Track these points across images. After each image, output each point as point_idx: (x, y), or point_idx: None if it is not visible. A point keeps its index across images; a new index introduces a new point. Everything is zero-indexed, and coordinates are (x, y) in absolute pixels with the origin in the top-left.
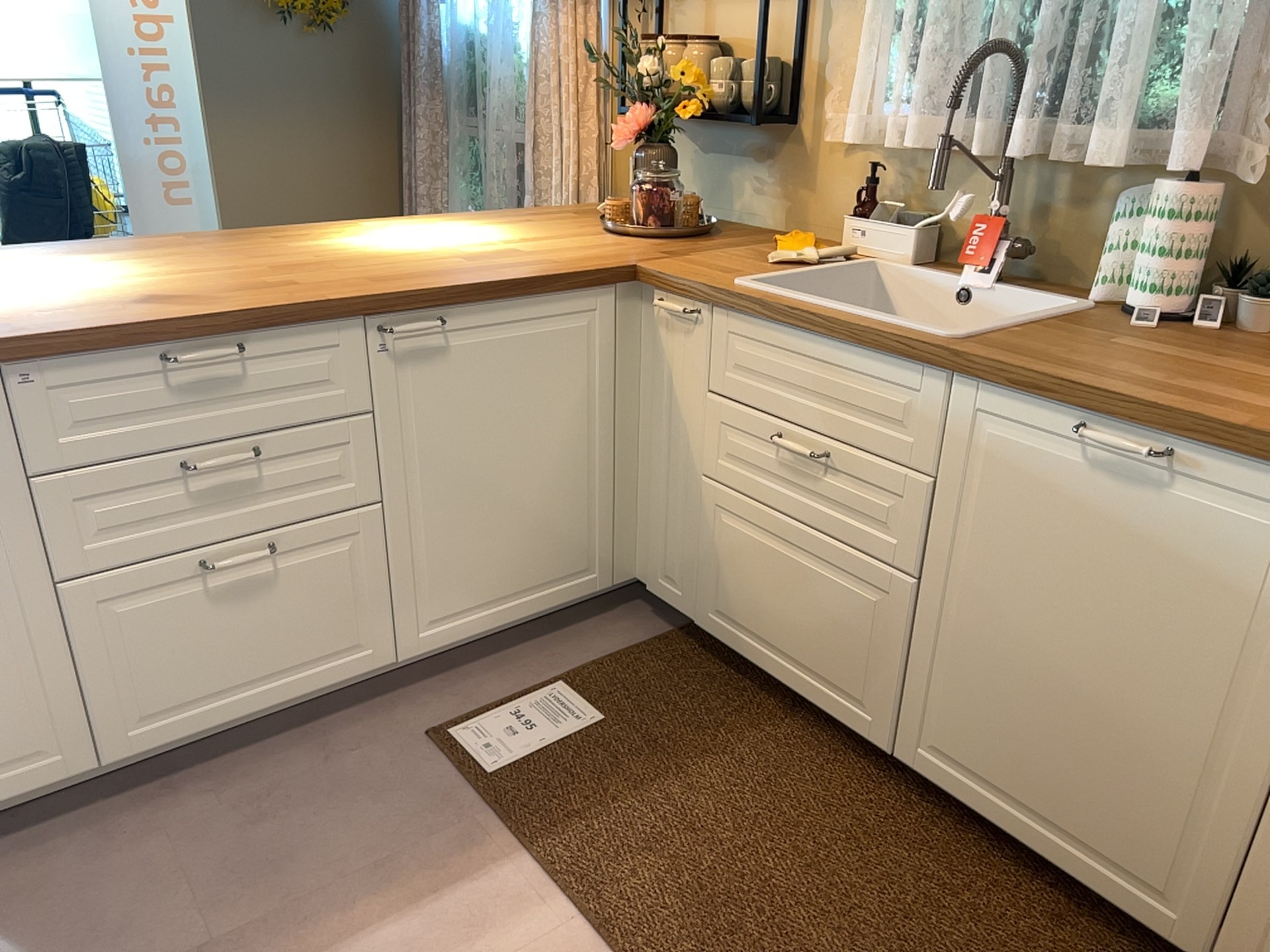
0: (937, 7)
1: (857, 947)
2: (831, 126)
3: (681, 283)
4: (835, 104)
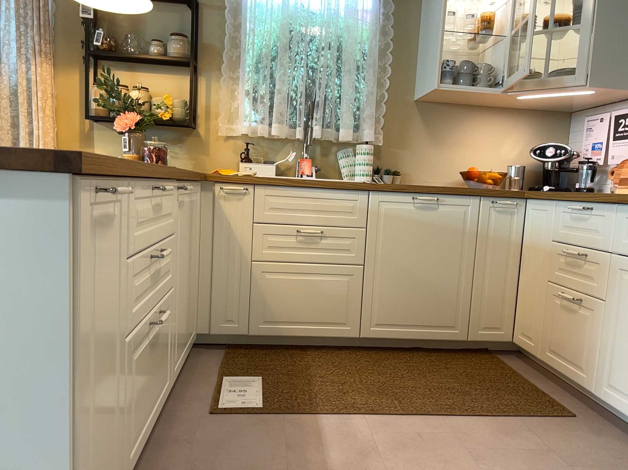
0: (279, 86)
1: (416, 381)
2: (217, 128)
3: (237, 178)
4: (223, 119)
